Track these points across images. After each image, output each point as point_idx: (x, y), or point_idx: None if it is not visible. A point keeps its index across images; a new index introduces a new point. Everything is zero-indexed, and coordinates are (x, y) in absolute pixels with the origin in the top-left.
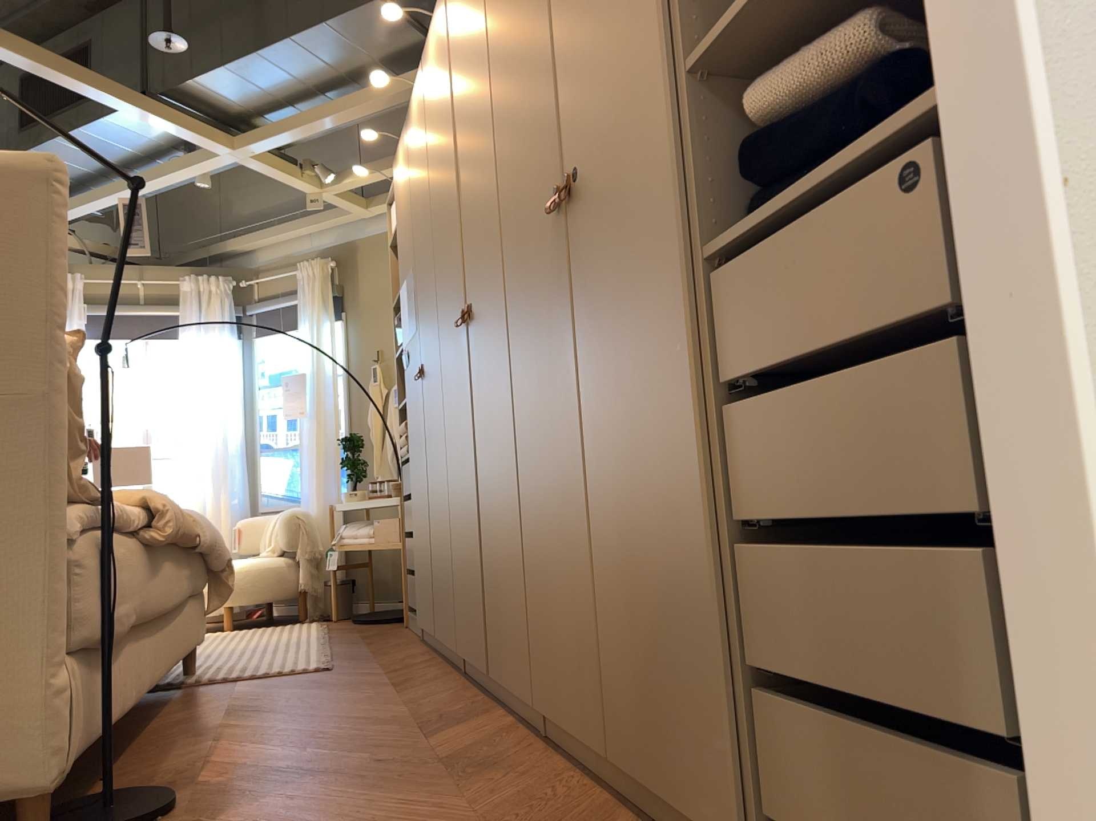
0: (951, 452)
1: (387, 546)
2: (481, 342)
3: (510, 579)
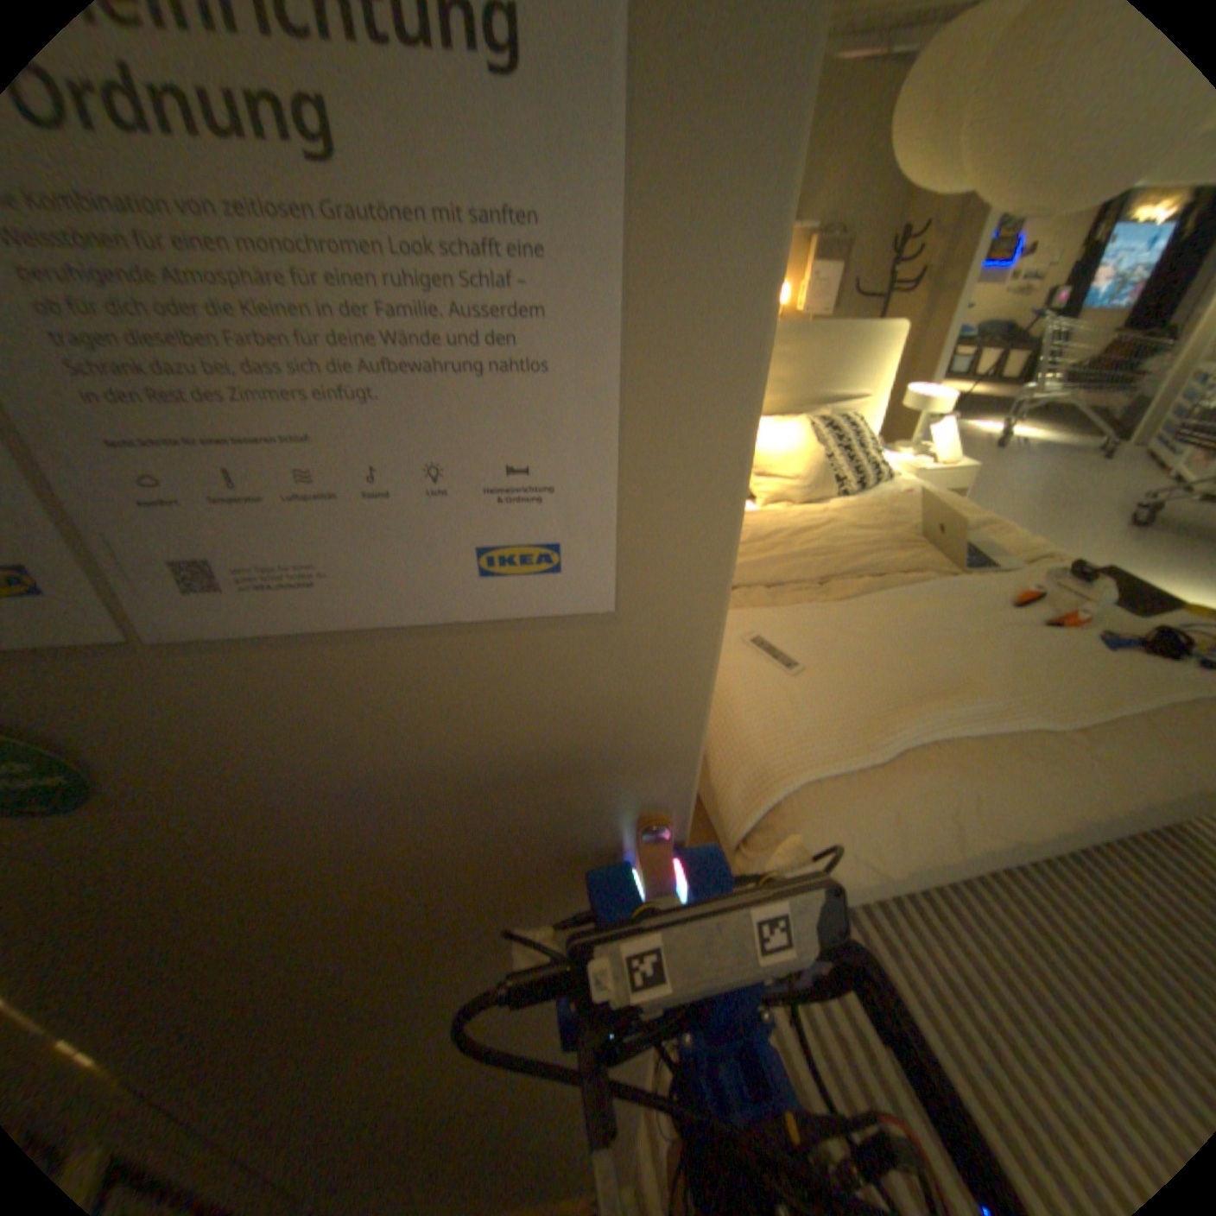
0: None
1: None
2: None
3: None
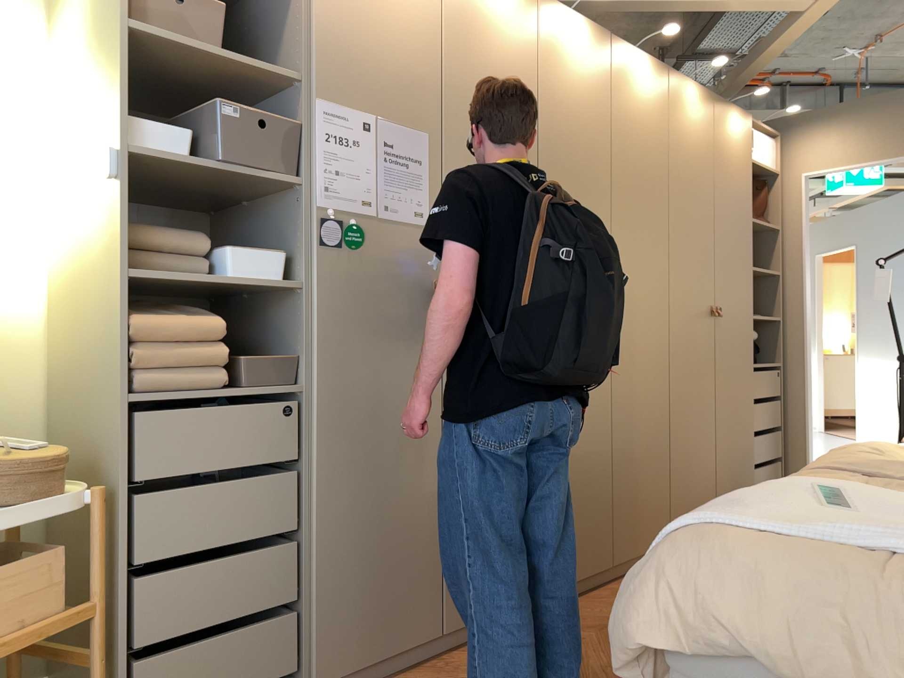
0: (776, 414)
1: (29, 636)
2: (627, 331)
3: (646, 485)
